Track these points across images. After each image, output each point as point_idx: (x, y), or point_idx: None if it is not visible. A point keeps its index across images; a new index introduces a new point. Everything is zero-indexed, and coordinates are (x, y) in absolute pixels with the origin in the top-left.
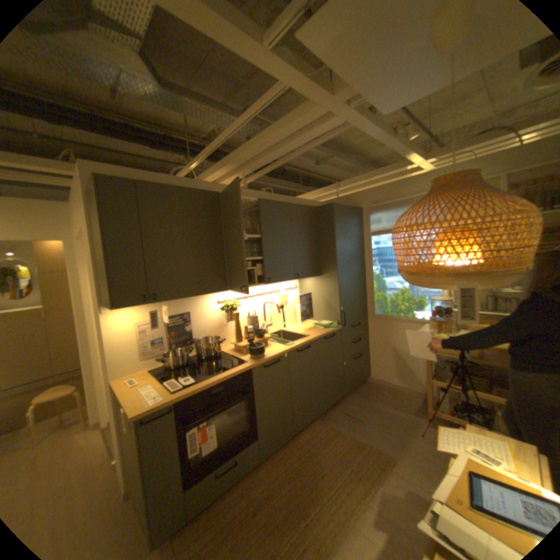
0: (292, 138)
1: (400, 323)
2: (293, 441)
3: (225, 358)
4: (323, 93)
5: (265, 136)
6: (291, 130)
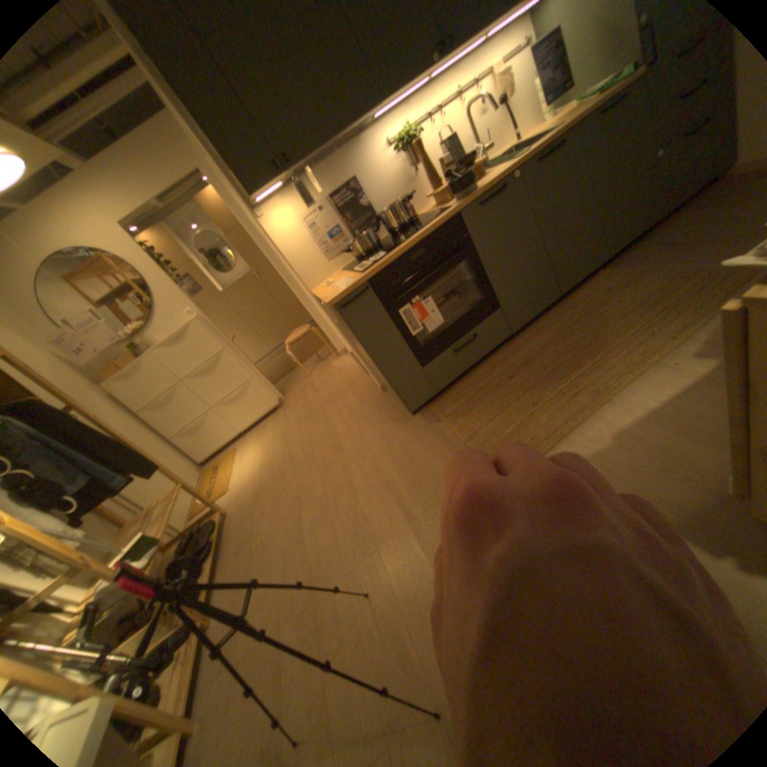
0: None
1: None
2: (563, 302)
3: (423, 218)
4: None
5: None
6: None
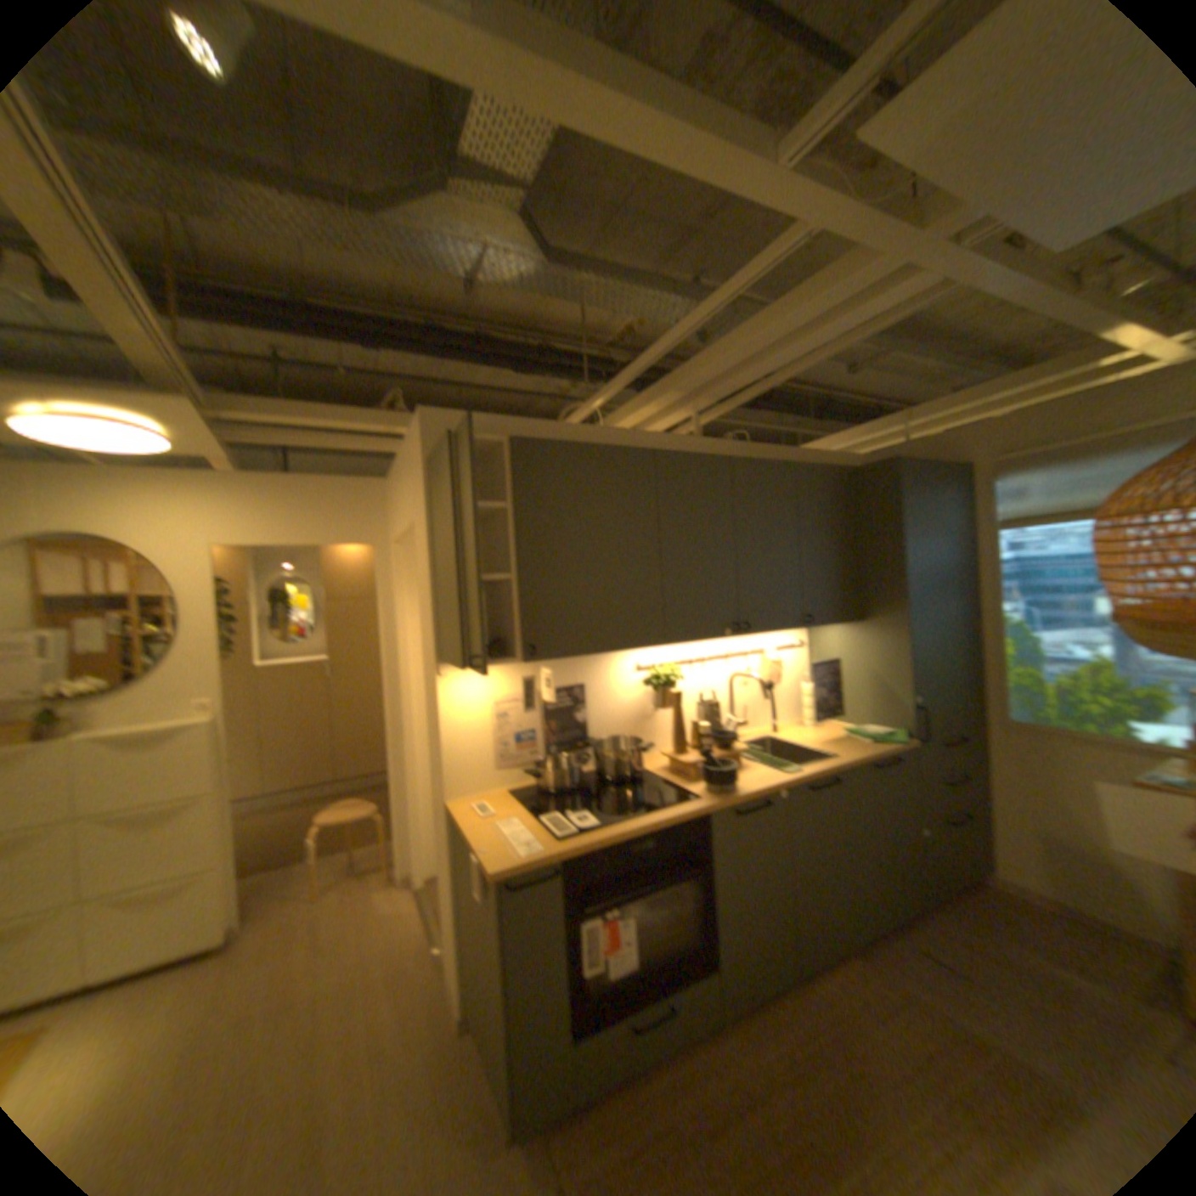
0: (811, 327)
1: (1090, 749)
2: (799, 994)
3: (653, 784)
4: (899, 227)
5: (754, 329)
6: (814, 311)
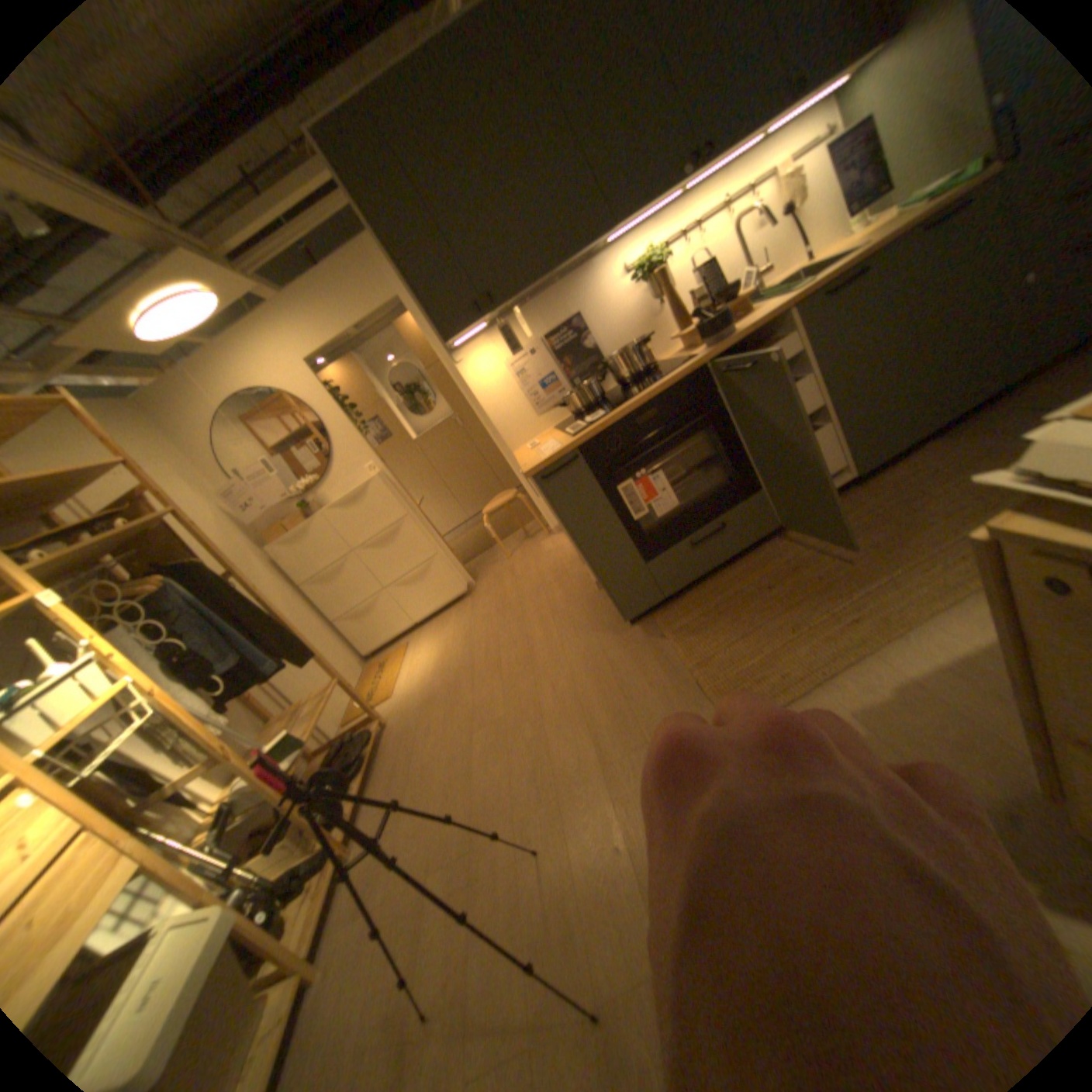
0: None
1: None
2: (864, 486)
3: (663, 366)
4: None
5: None
6: None
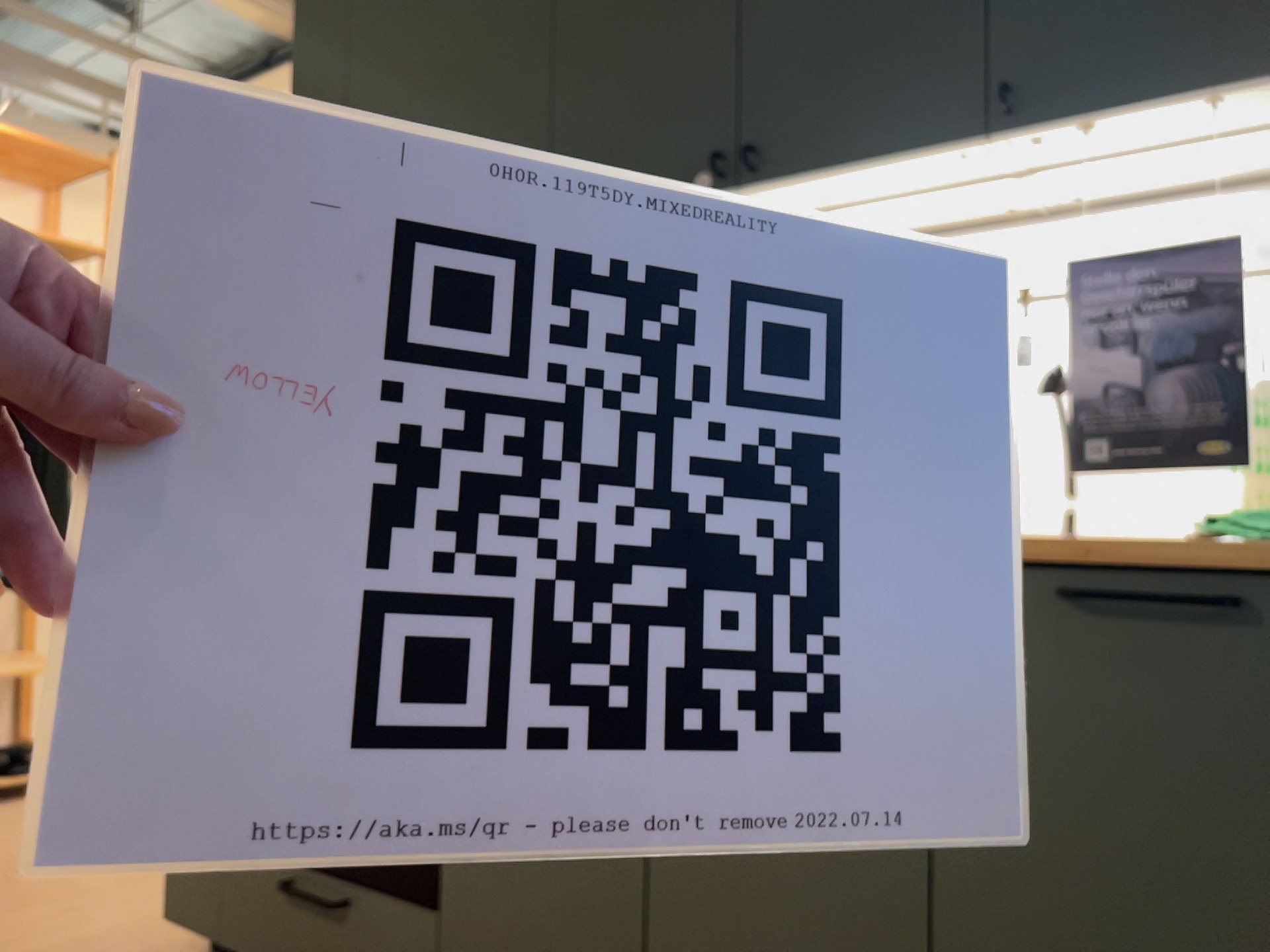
0: None
1: None
2: None
3: None
4: None
5: None
6: None
